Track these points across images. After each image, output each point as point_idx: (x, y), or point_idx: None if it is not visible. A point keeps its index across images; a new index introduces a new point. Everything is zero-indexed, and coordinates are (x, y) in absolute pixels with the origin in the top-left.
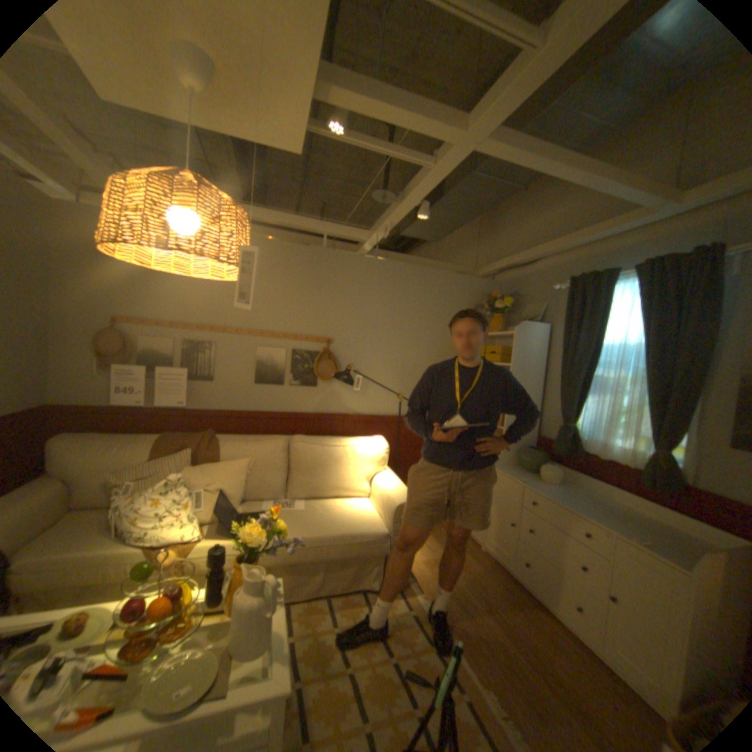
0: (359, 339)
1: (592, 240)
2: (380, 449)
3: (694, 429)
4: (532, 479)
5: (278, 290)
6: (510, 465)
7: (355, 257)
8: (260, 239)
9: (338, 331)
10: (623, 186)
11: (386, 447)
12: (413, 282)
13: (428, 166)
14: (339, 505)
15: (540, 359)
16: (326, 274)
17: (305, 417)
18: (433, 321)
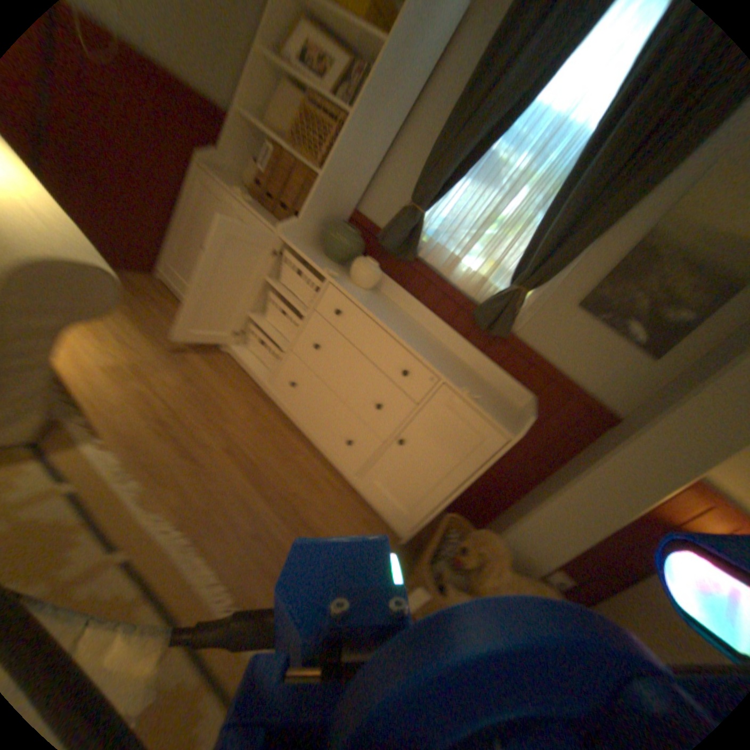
0: None
1: None
2: None
3: (560, 275)
4: (339, 274)
5: None
6: (306, 242)
7: None
8: None
9: None
10: None
11: None
12: None
13: None
14: None
15: (425, 72)
16: None
17: None
18: None
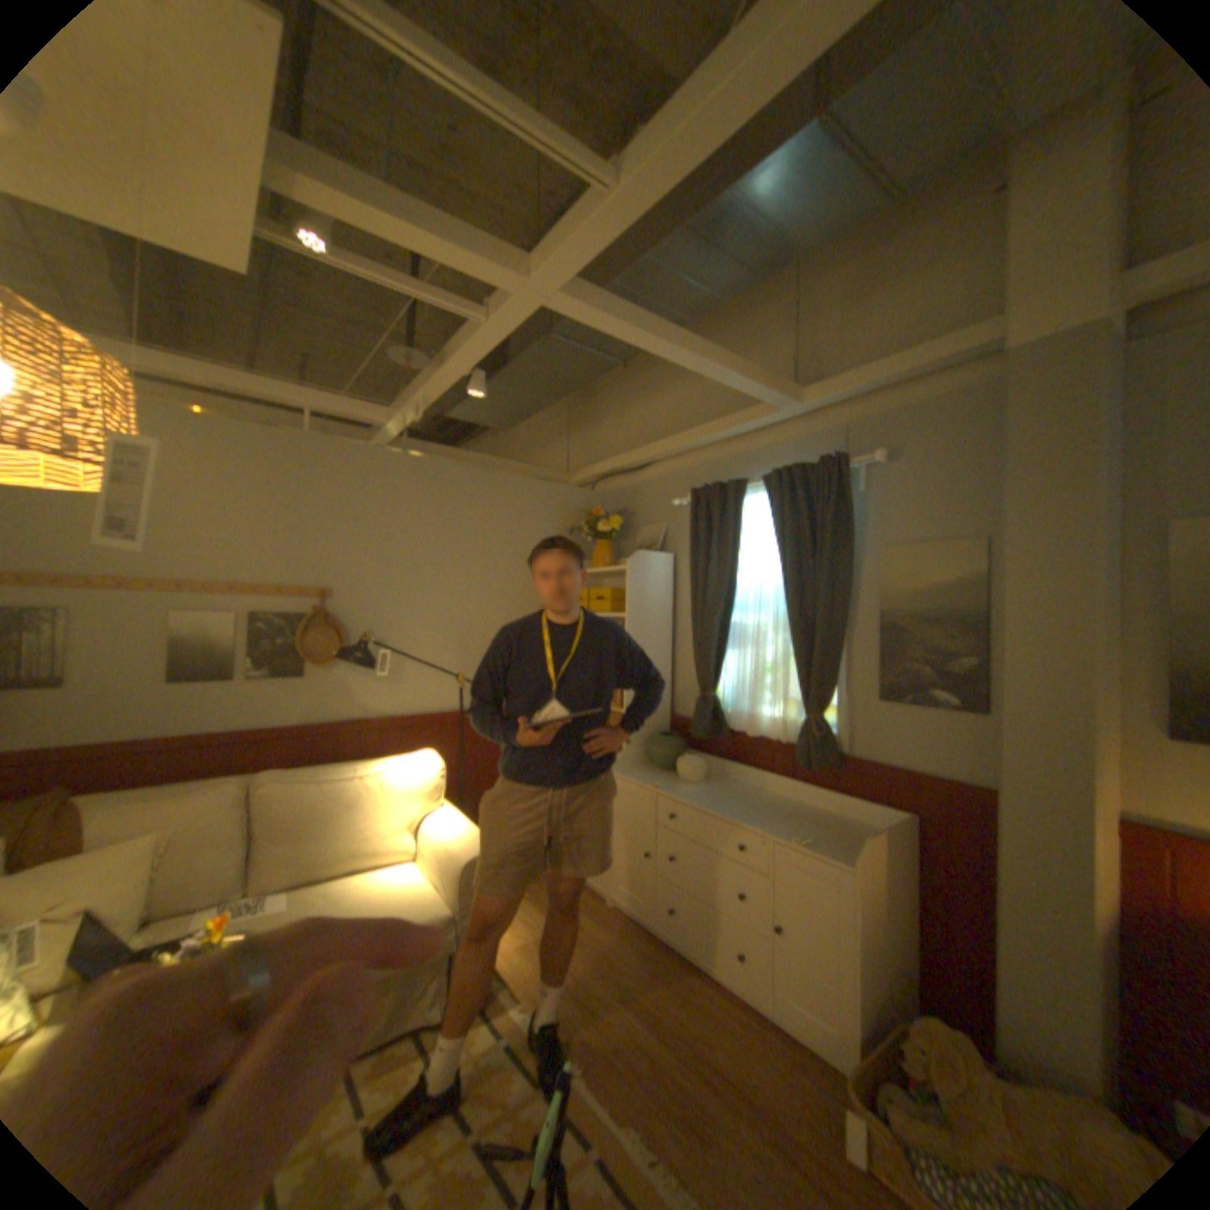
0: (381, 587)
1: (713, 442)
2: (430, 773)
3: (842, 683)
4: (667, 780)
5: (213, 504)
6: (636, 766)
7: (366, 450)
8: (168, 411)
9: (342, 576)
10: (737, 375)
11: (440, 768)
12: (471, 493)
13: (476, 320)
14: (357, 886)
15: (664, 604)
16: (312, 476)
17: (282, 735)
18: (507, 554)
